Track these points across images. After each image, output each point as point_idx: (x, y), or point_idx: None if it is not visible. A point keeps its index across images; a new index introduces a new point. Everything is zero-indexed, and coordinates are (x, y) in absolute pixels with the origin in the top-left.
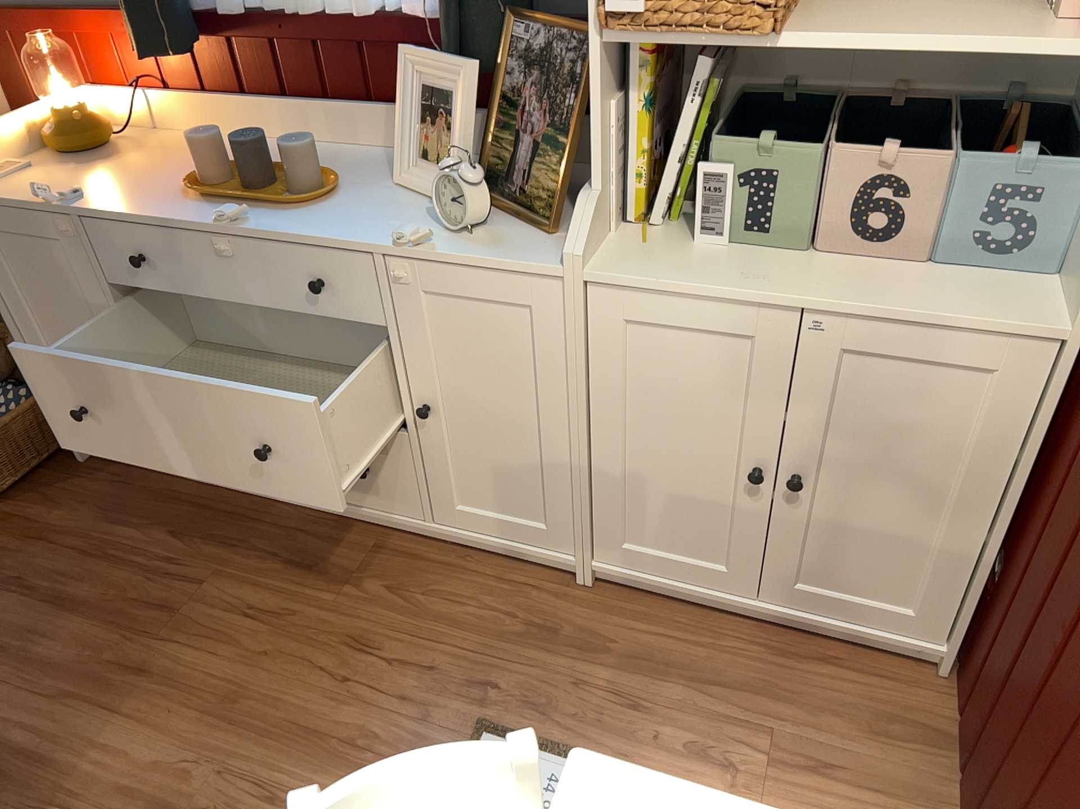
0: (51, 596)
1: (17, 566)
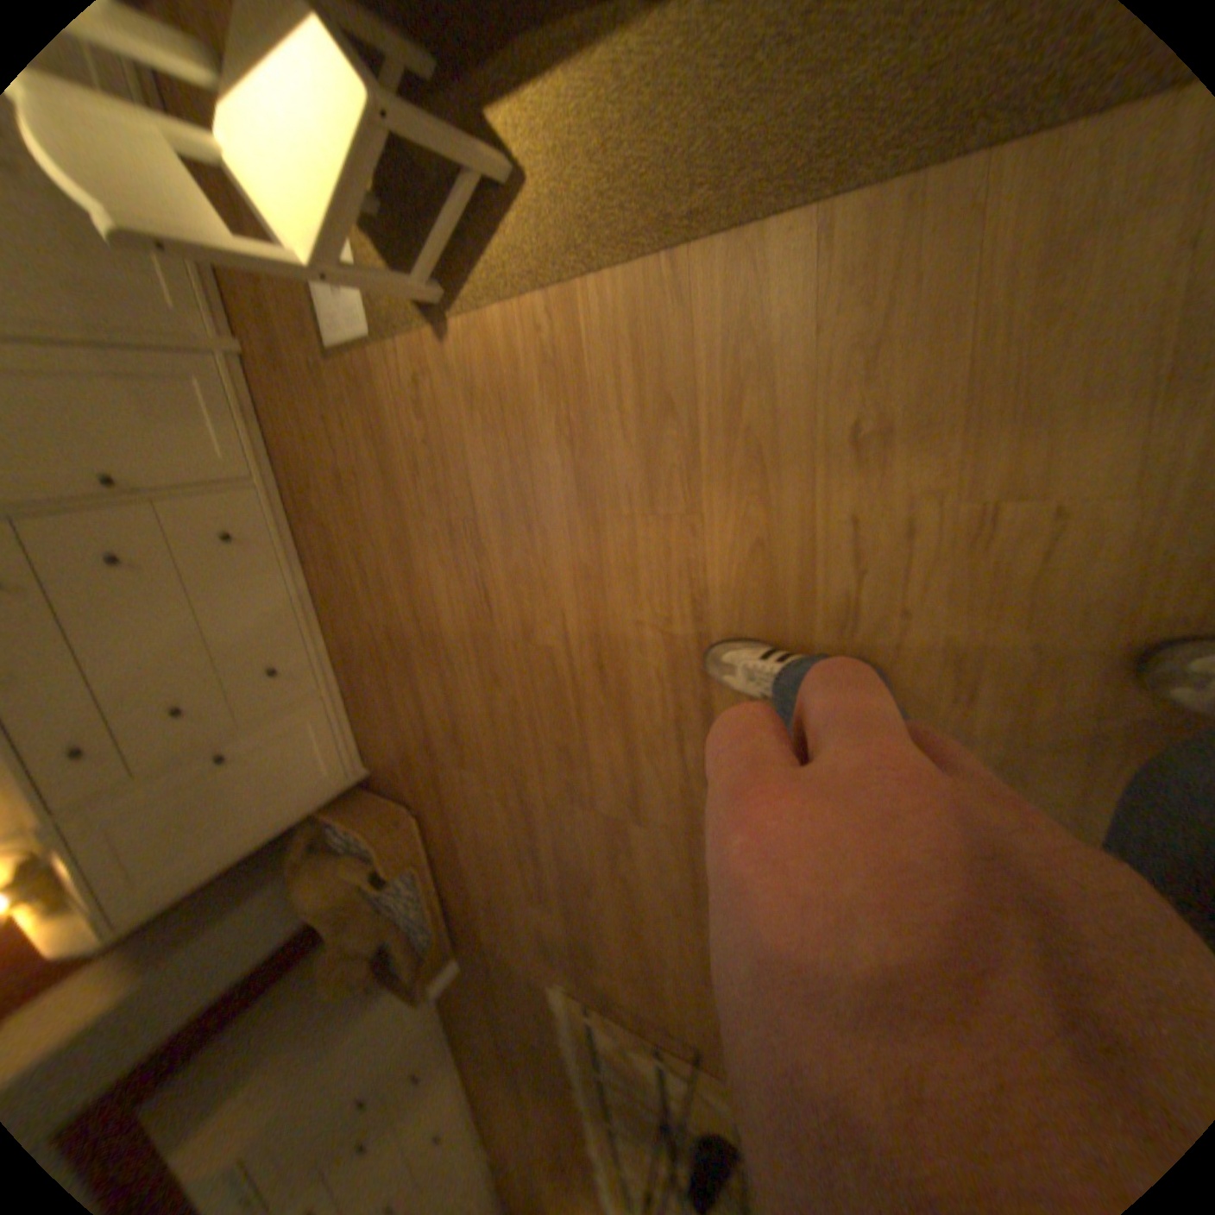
0: (419, 725)
1: (421, 764)
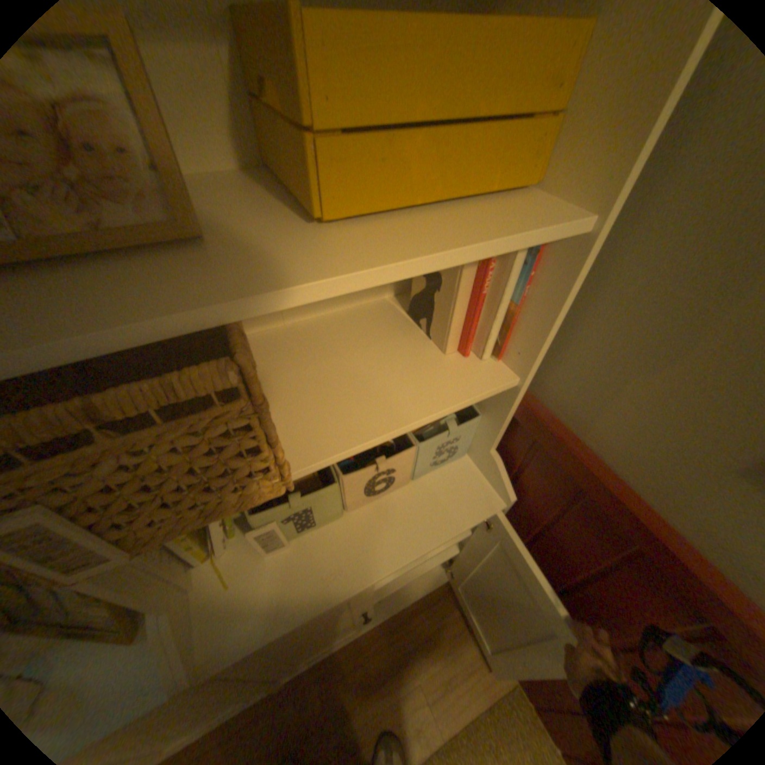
0: None
1: None
